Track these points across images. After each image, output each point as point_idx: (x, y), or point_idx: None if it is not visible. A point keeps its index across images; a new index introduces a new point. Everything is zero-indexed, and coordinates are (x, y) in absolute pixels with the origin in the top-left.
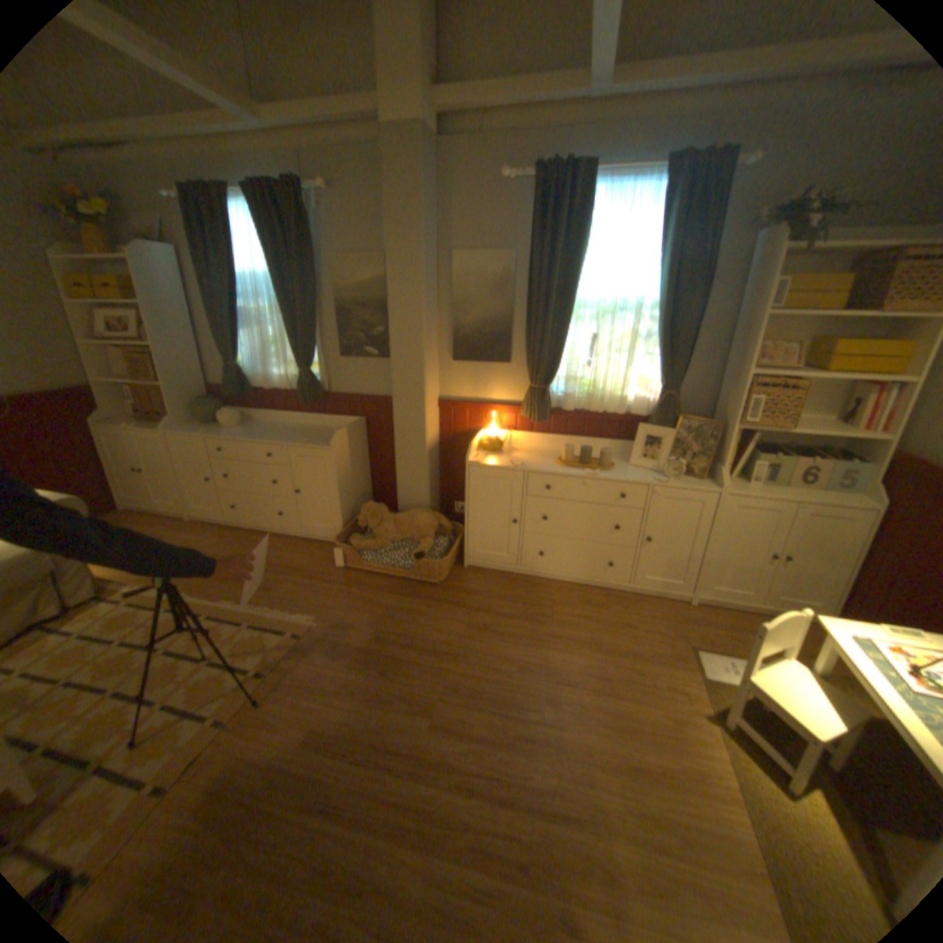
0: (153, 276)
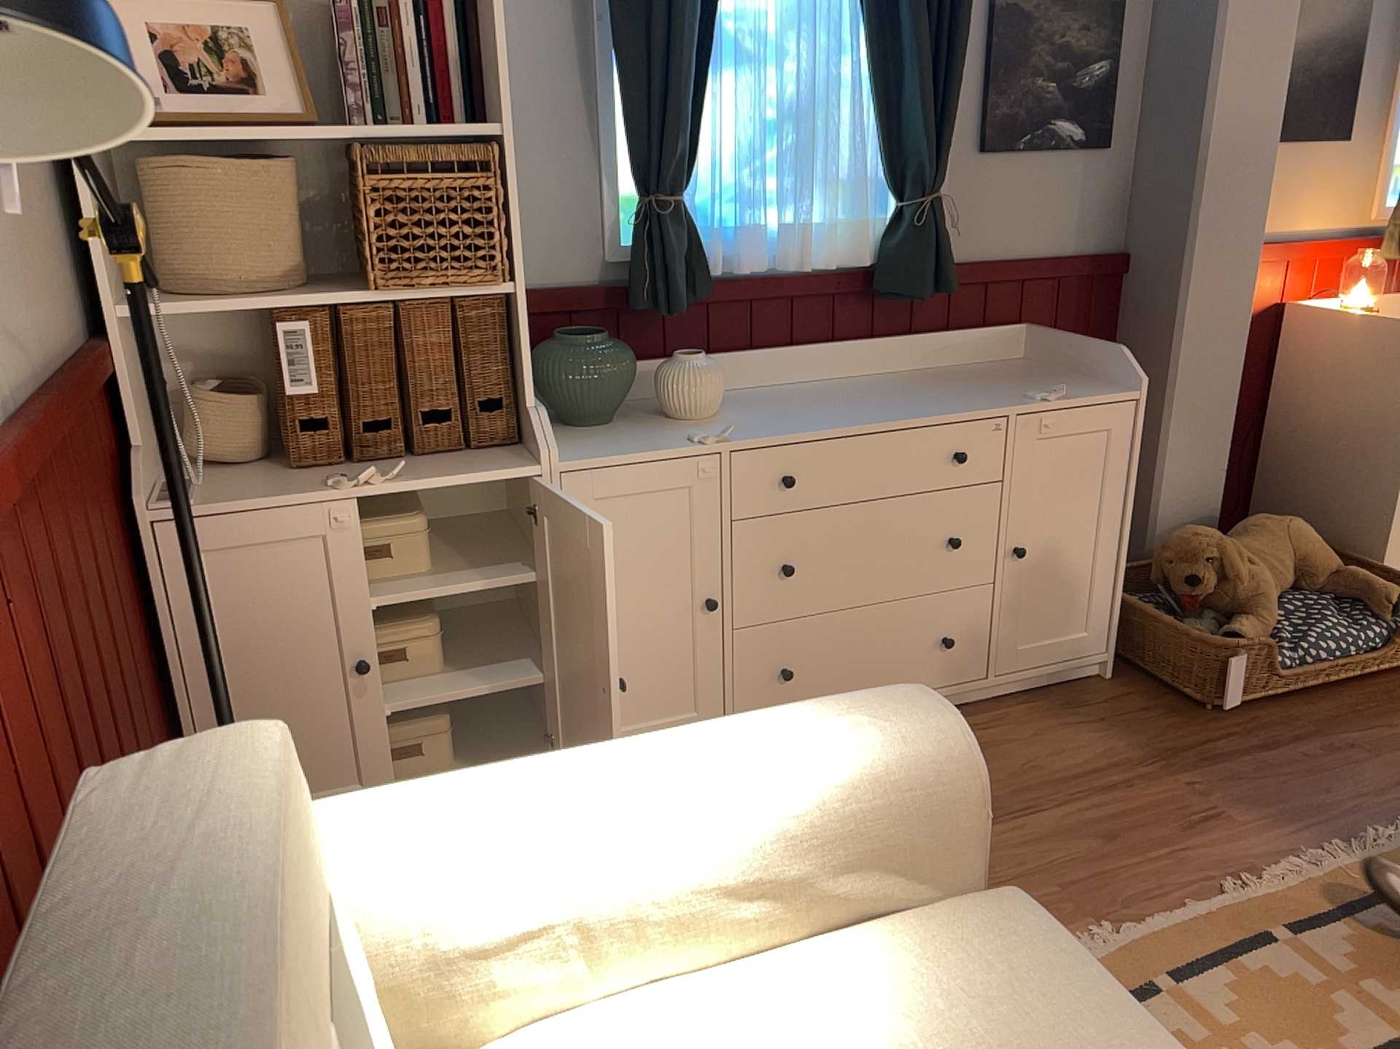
0: None
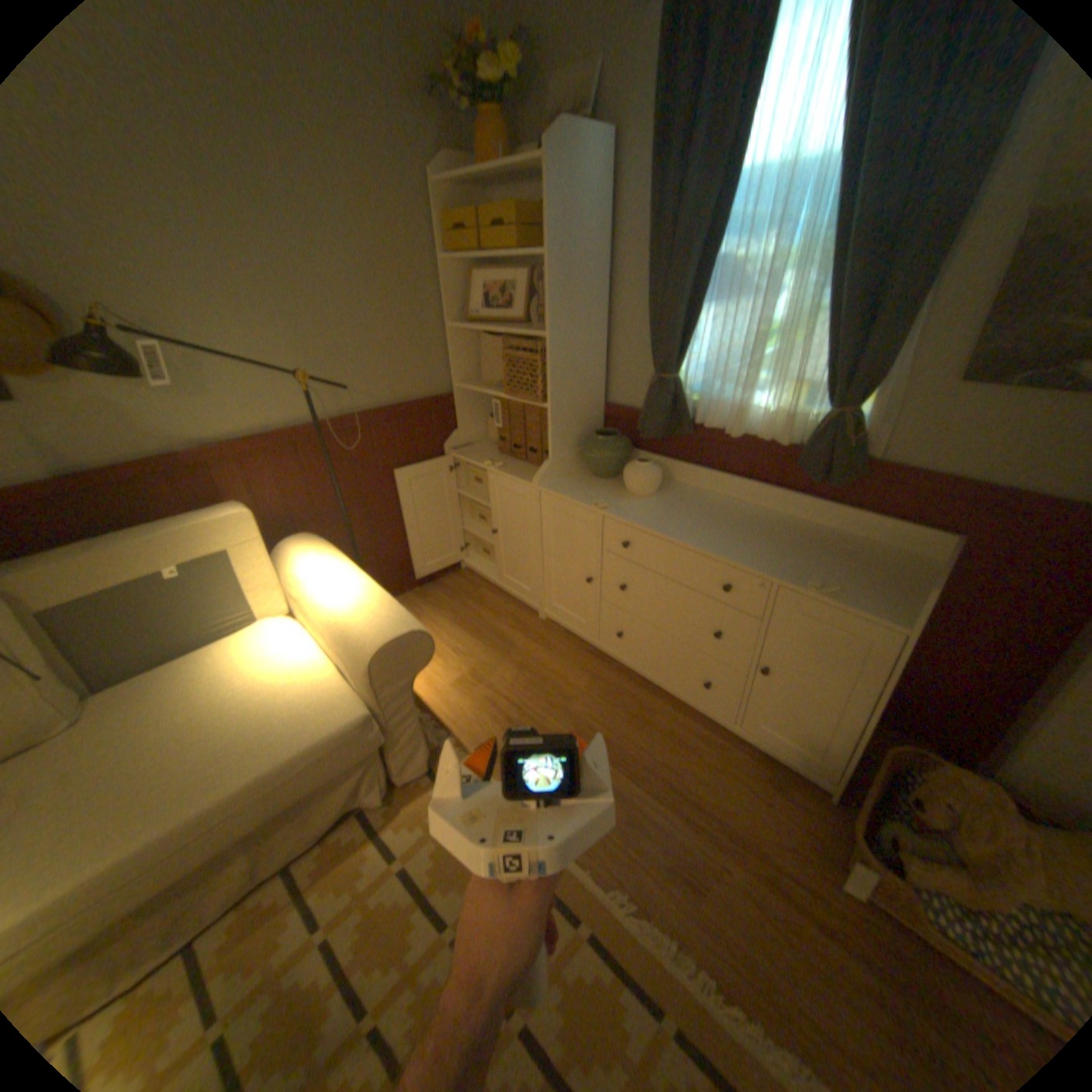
0: (576, 192)
